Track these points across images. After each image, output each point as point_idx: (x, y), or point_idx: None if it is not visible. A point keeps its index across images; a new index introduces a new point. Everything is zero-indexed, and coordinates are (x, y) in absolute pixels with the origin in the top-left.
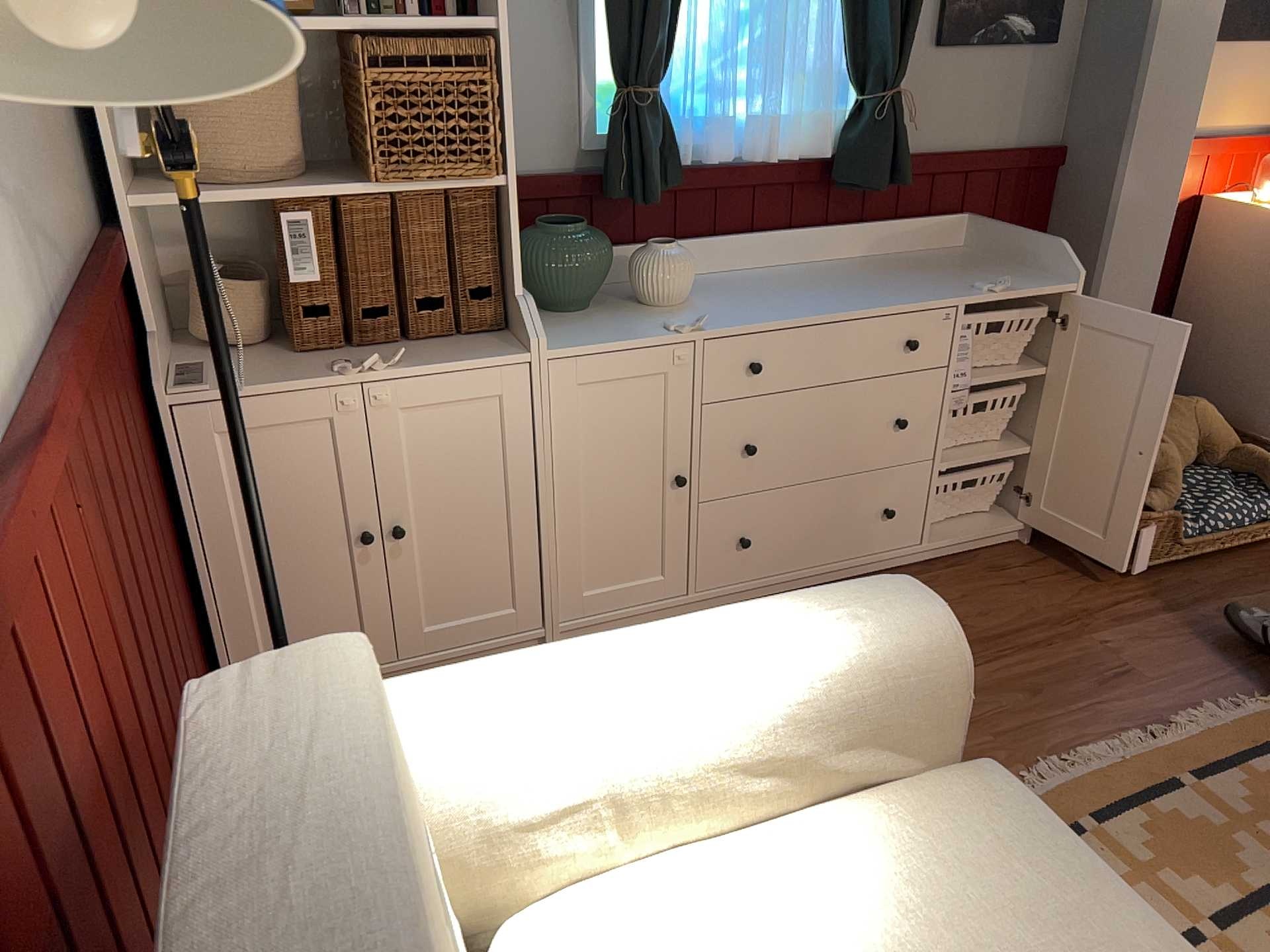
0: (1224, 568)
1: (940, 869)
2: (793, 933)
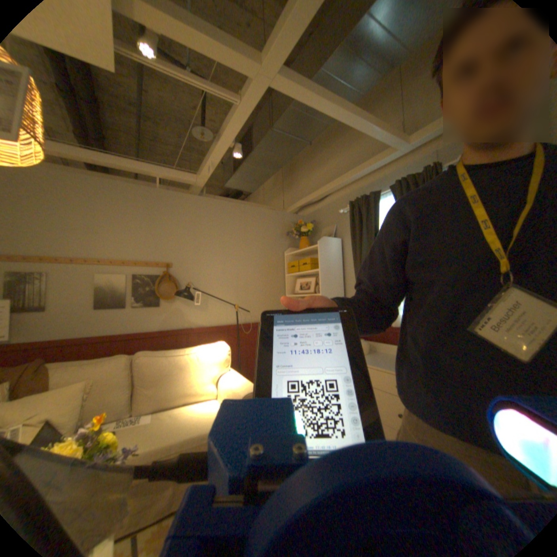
0: None
1: (210, 418)
2: (202, 409)
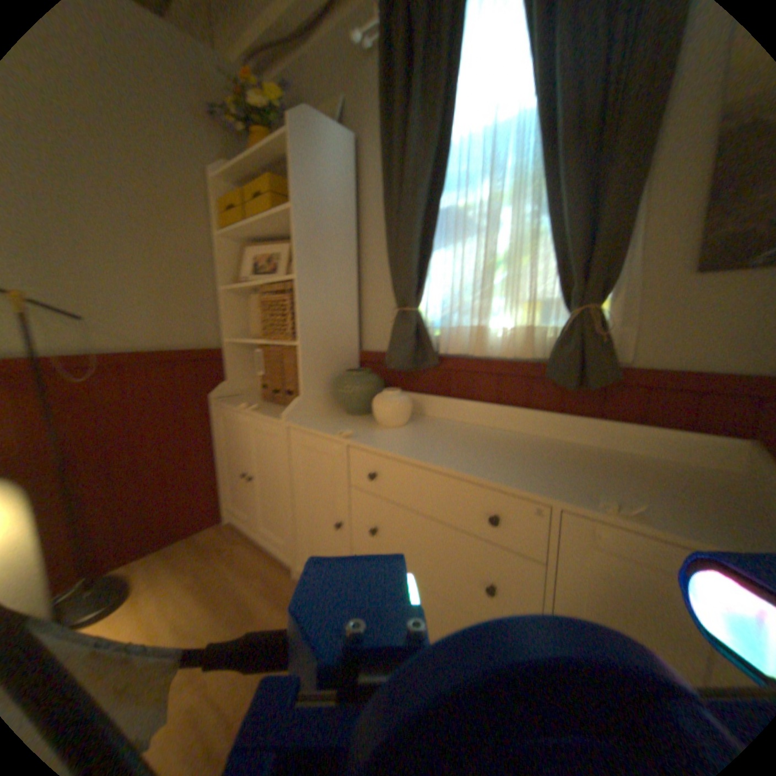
0: None
1: None
2: None
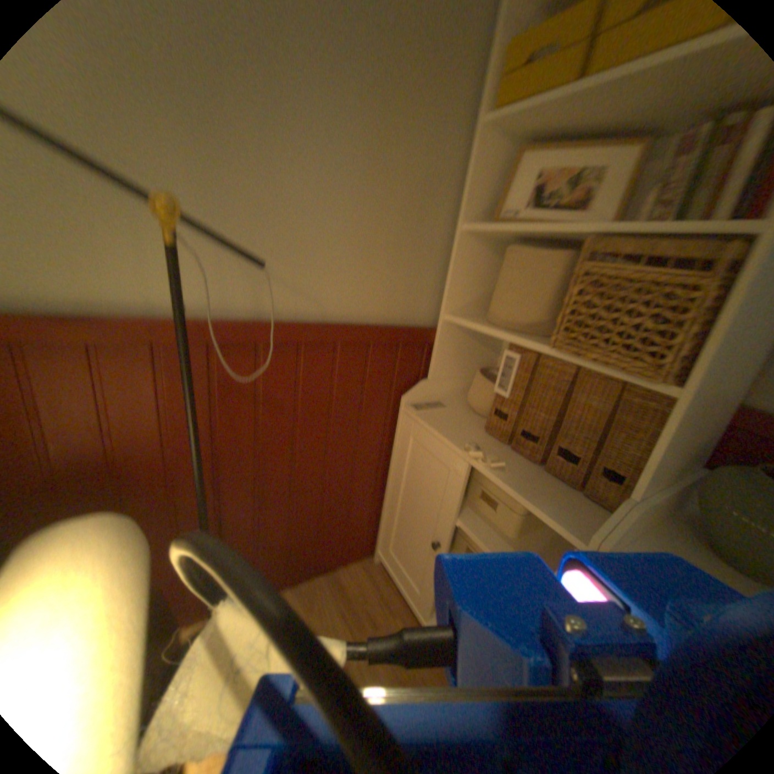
0: None
1: None
2: None
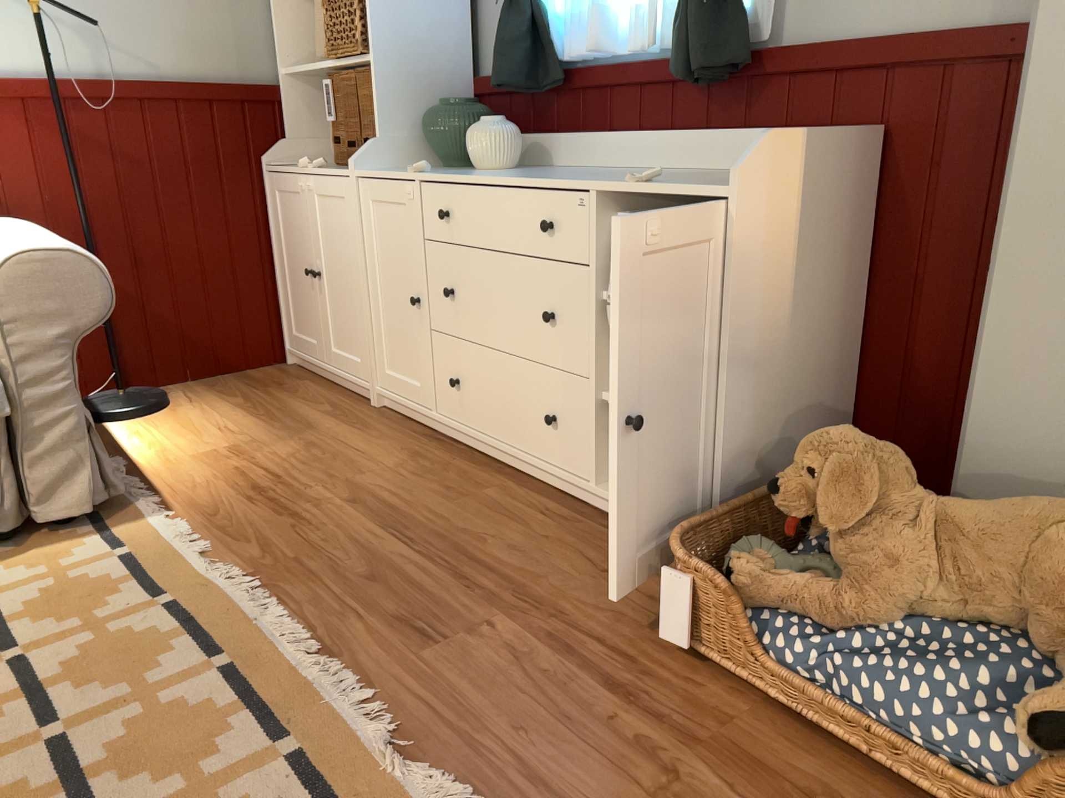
0: (820, 767)
1: None
2: None
